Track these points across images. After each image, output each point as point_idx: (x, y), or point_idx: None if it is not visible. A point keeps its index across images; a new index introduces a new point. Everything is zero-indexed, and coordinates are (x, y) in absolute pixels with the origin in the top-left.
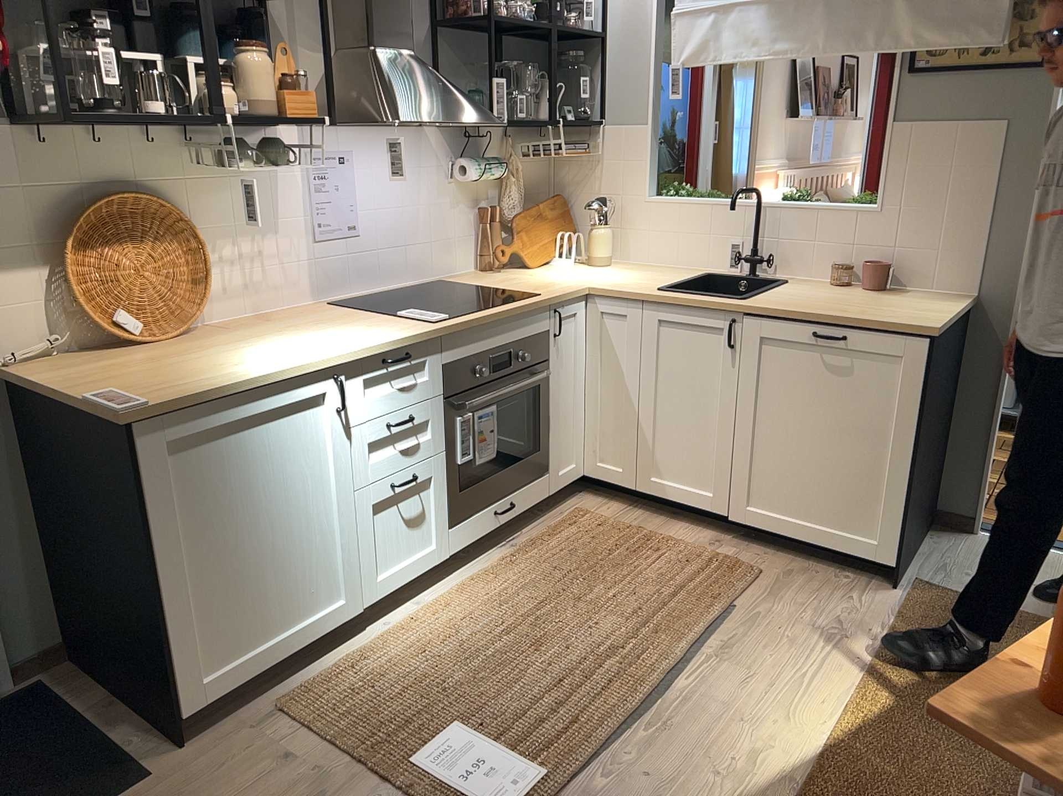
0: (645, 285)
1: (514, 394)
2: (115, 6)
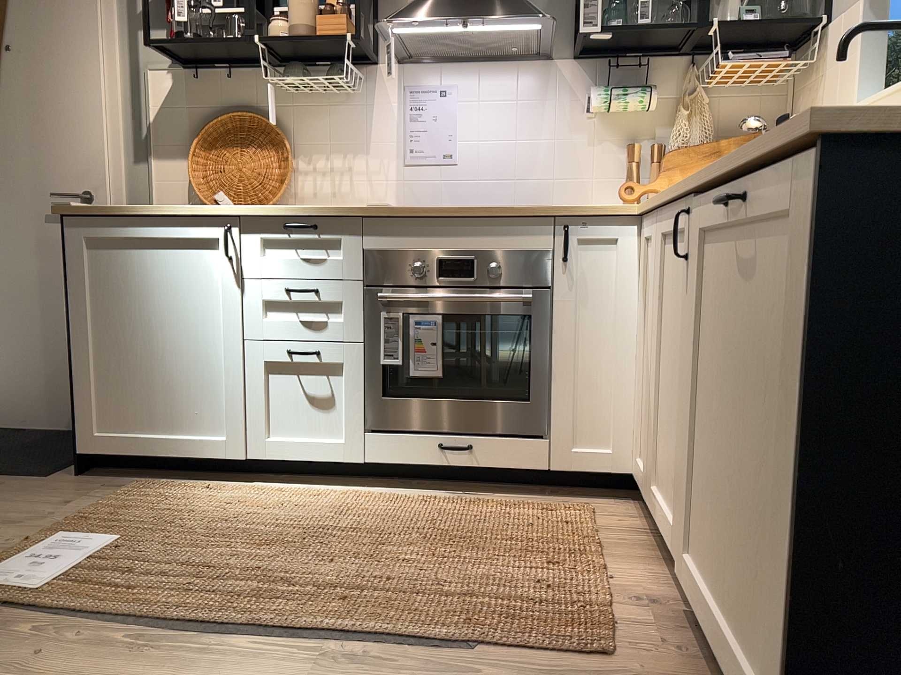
0: None
1: (484, 314)
2: None
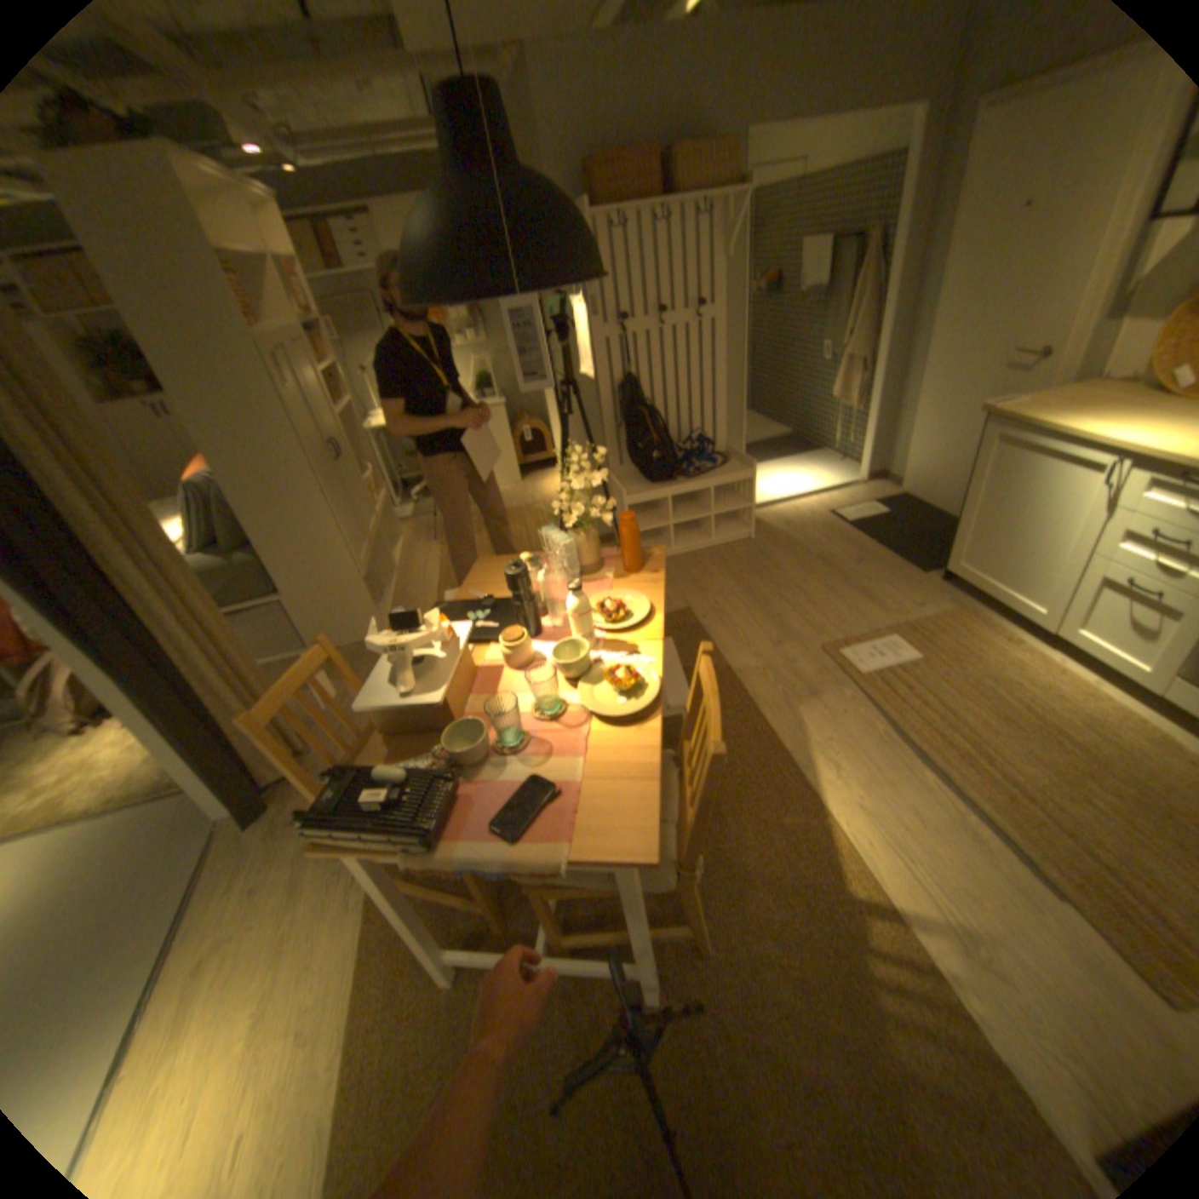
0: None
1: None
2: None
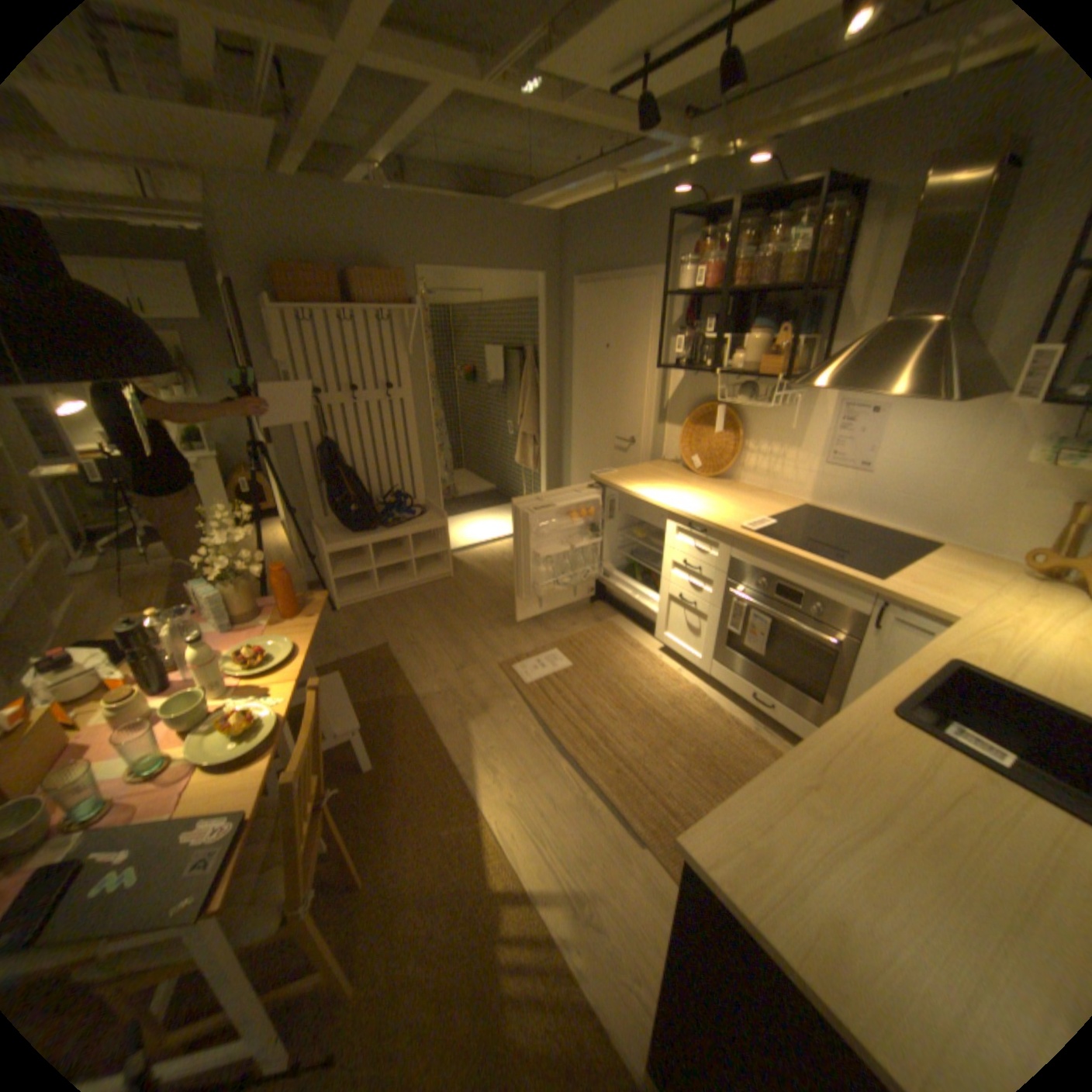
0: (992, 661)
1: (802, 631)
2: (747, 306)
